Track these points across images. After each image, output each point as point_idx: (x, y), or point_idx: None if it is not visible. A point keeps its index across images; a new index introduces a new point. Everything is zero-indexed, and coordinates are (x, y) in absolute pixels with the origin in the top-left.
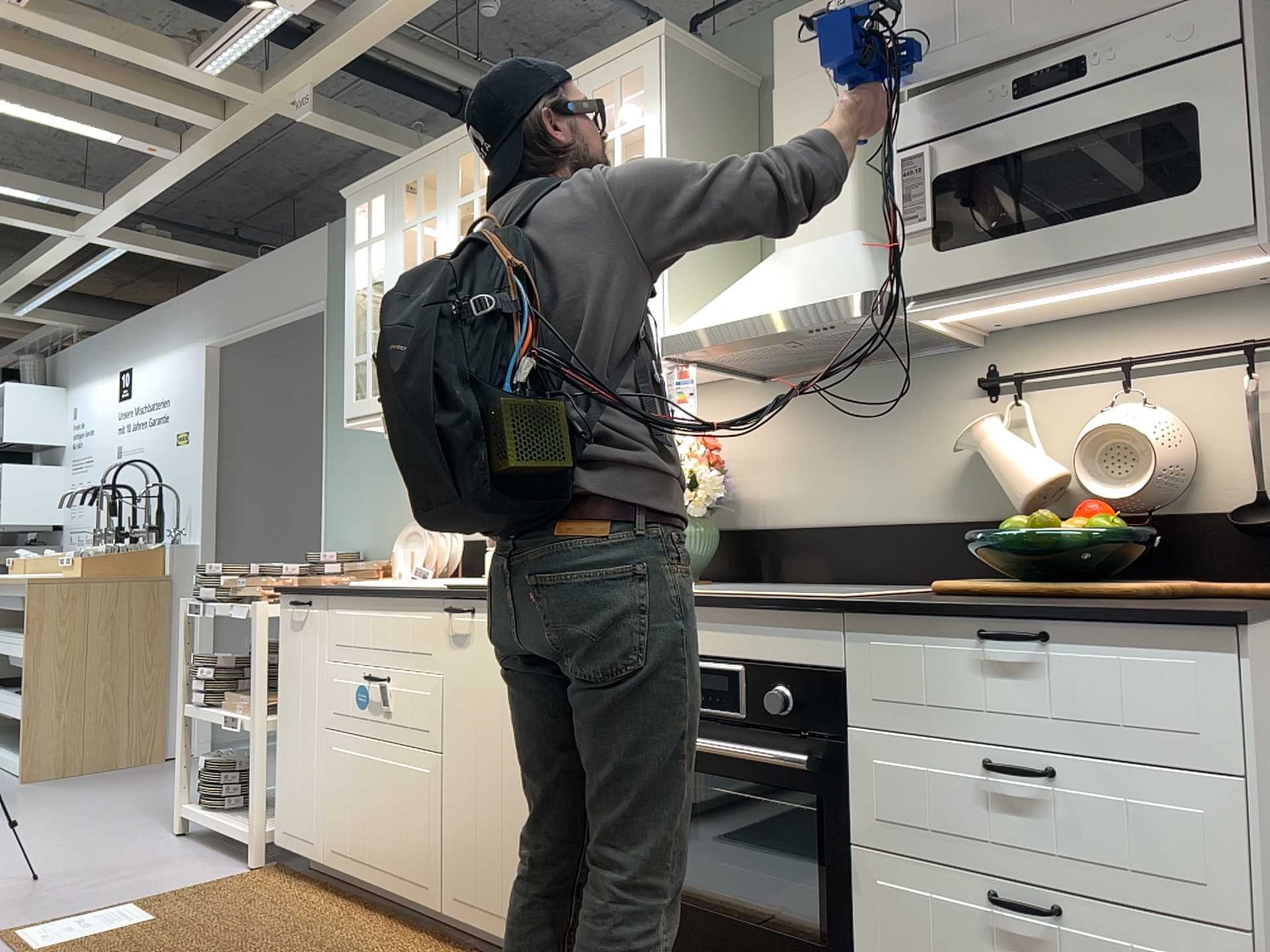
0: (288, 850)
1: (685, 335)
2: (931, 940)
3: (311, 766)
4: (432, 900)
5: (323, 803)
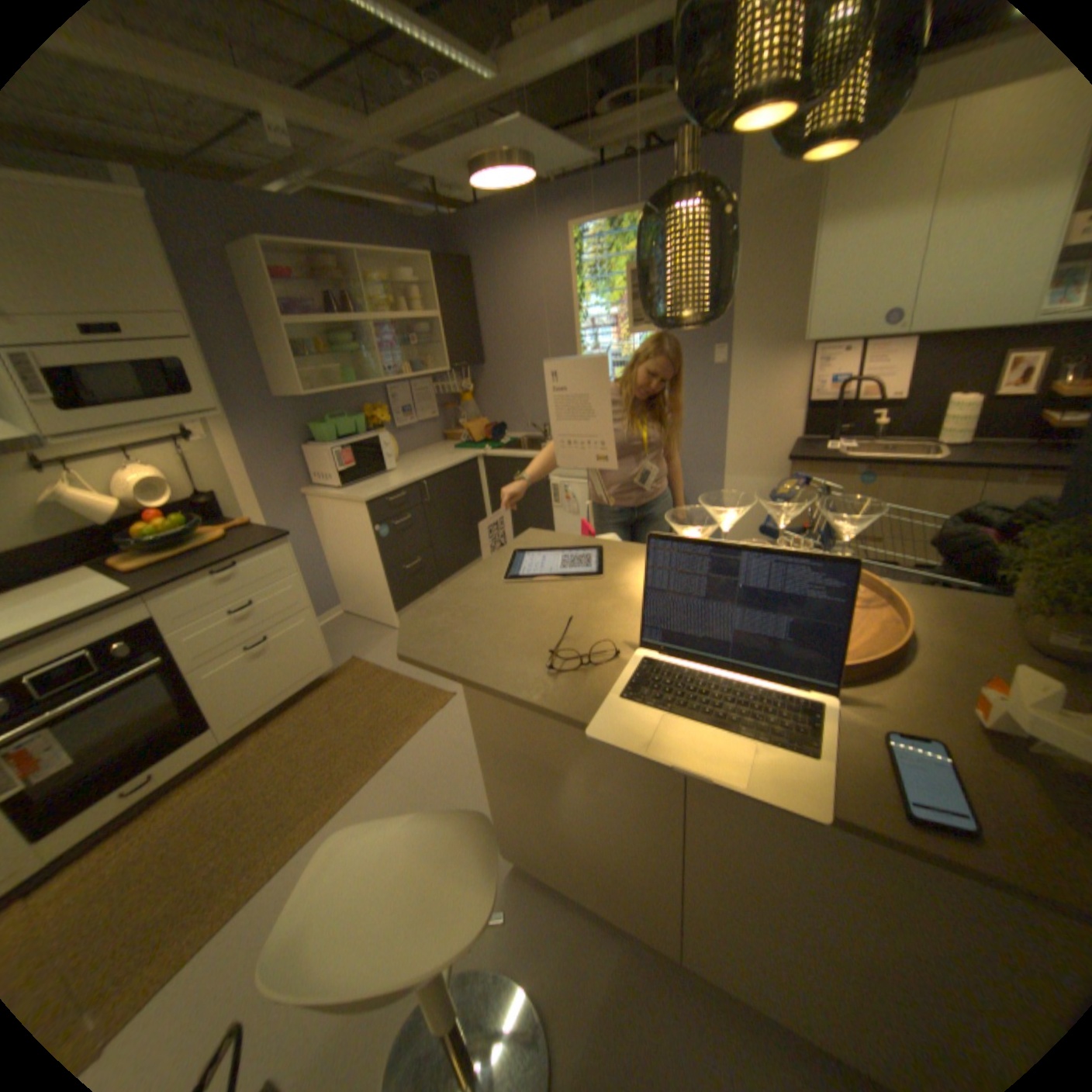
0: None
1: None
2: (228, 679)
3: None
4: None
5: None
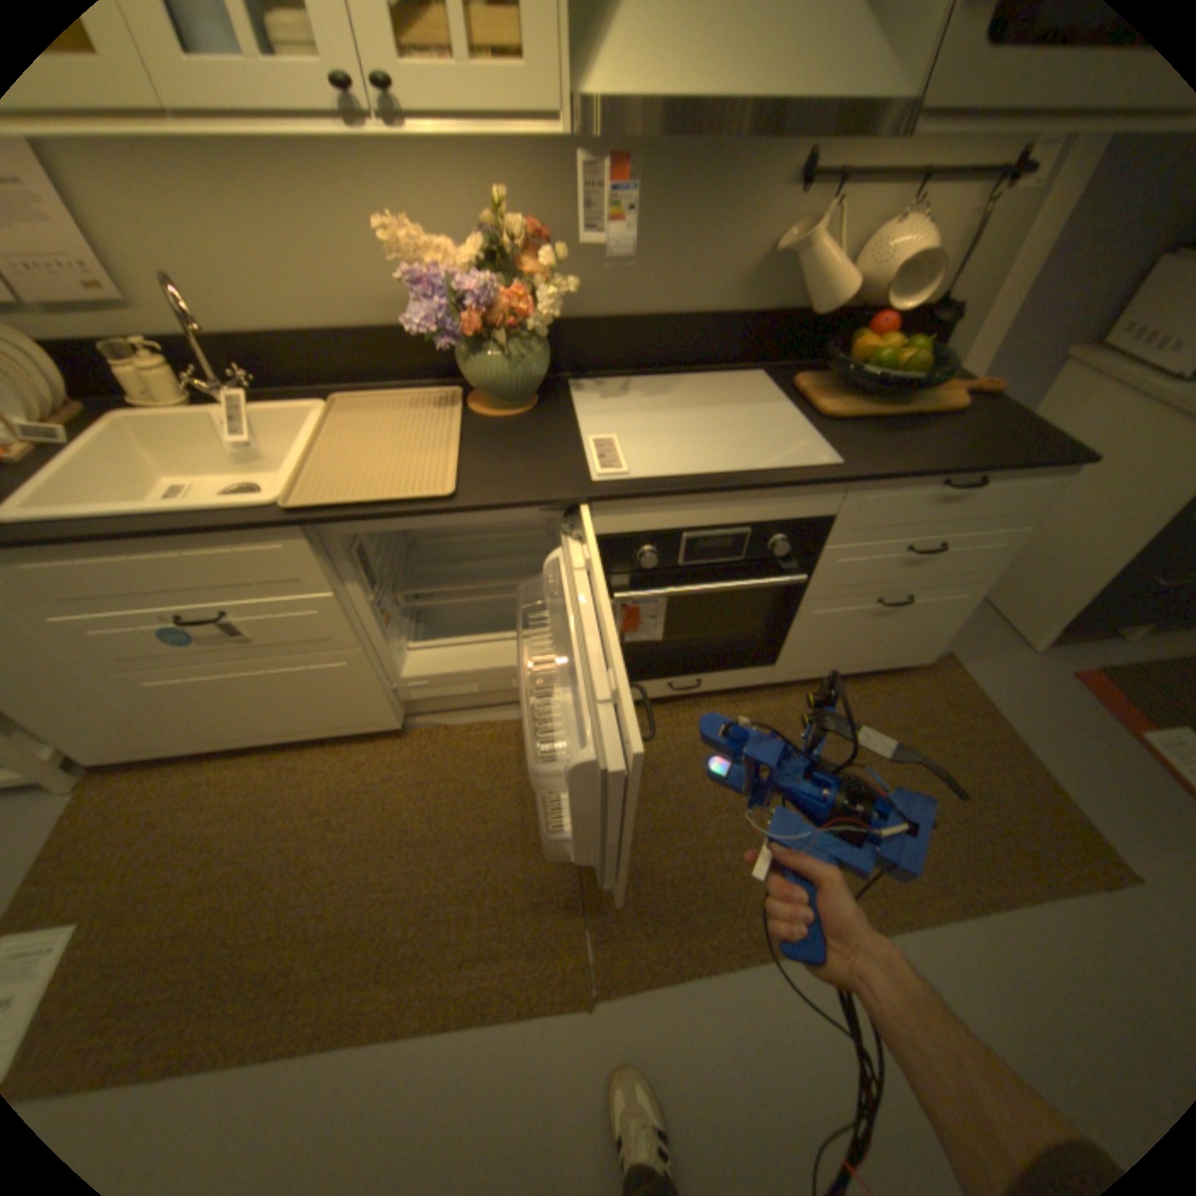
0: (121, 764)
1: (642, 109)
2: (836, 626)
3: (110, 707)
4: (388, 727)
5: (162, 724)
